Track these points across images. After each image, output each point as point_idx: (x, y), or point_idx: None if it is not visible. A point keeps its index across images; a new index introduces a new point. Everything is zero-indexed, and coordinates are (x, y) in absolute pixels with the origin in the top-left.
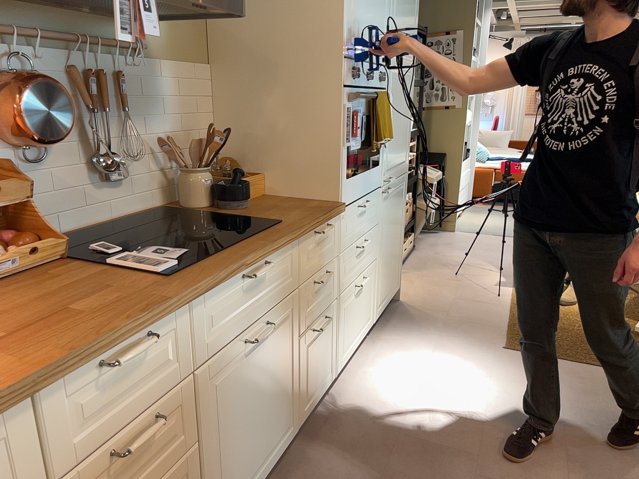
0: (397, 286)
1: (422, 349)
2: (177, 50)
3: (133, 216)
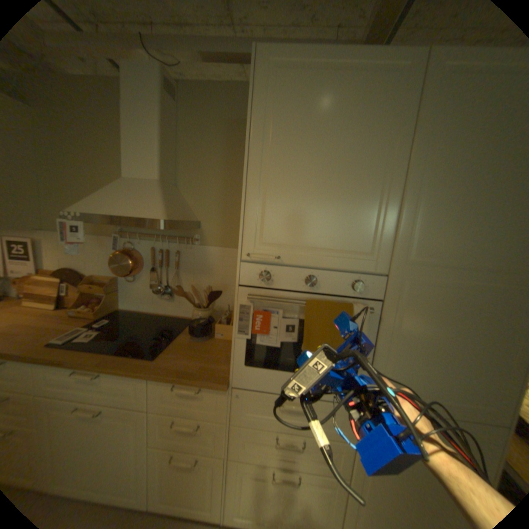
0: None
1: None
2: (225, 240)
3: (176, 317)
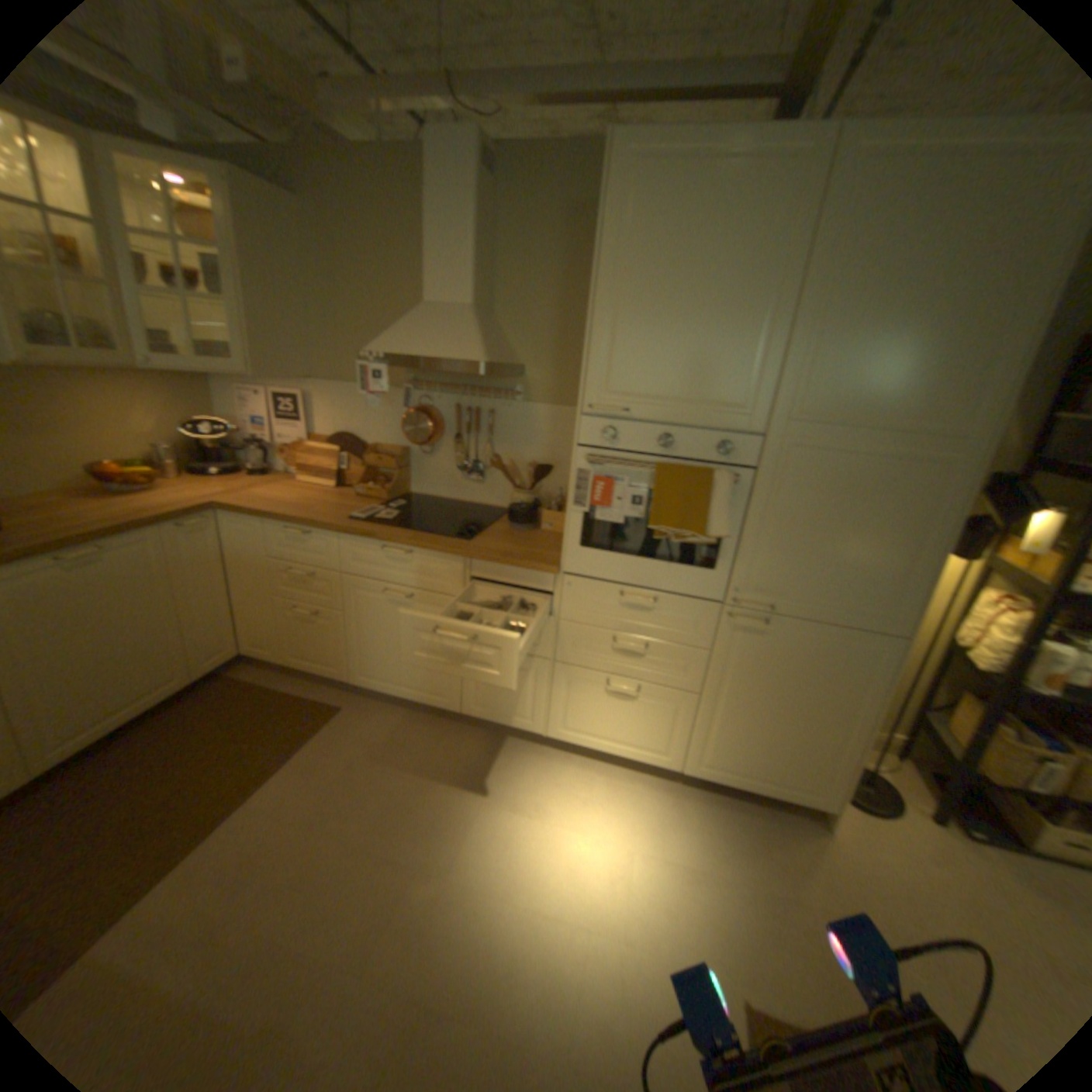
0: (820, 804)
1: (671, 852)
2: (557, 394)
3: (485, 506)
